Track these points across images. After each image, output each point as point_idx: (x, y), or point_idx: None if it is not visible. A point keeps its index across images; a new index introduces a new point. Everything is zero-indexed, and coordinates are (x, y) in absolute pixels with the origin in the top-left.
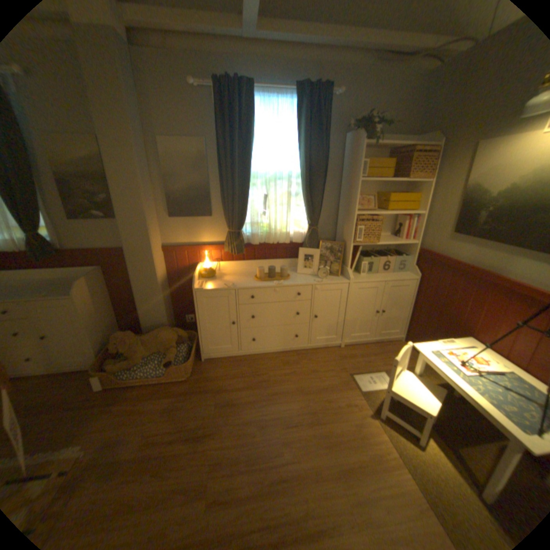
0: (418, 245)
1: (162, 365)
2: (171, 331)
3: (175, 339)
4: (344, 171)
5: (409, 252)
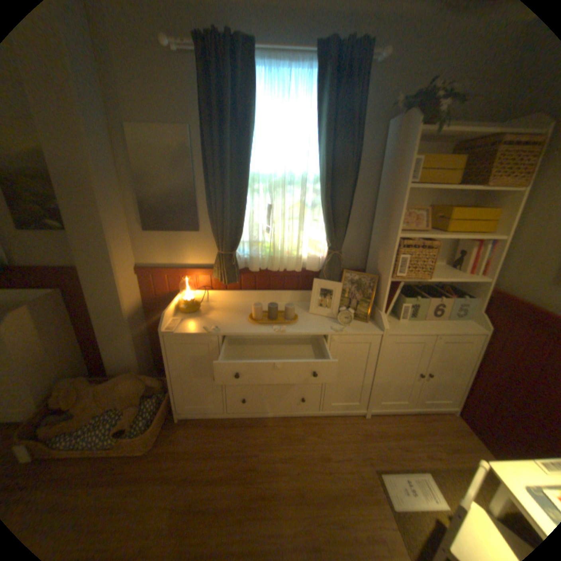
0: (491, 285)
1: (112, 435)
2: (136, 380)
3: (140, 393)
4: (384, 174)
5: (475, 292)
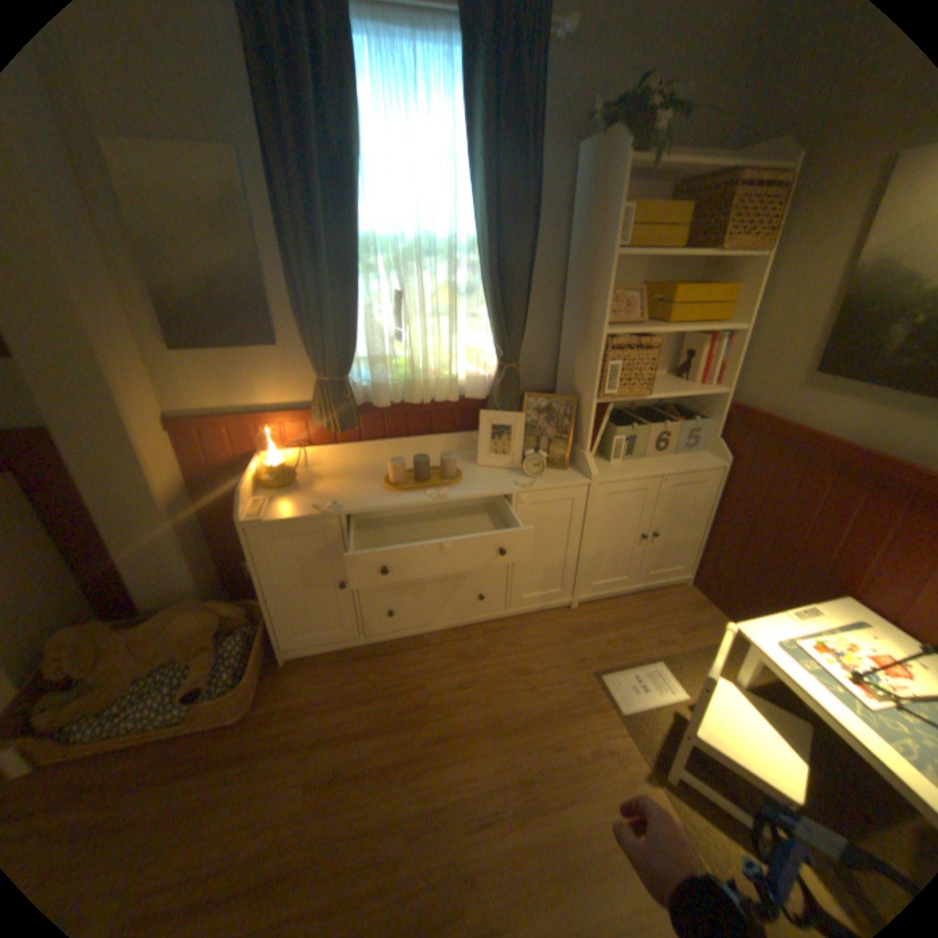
0: (728, 397)
1: (180, 700)
2: (202, 610)
3: (213, 629)
4: (574, 234)
5: (706, 411)
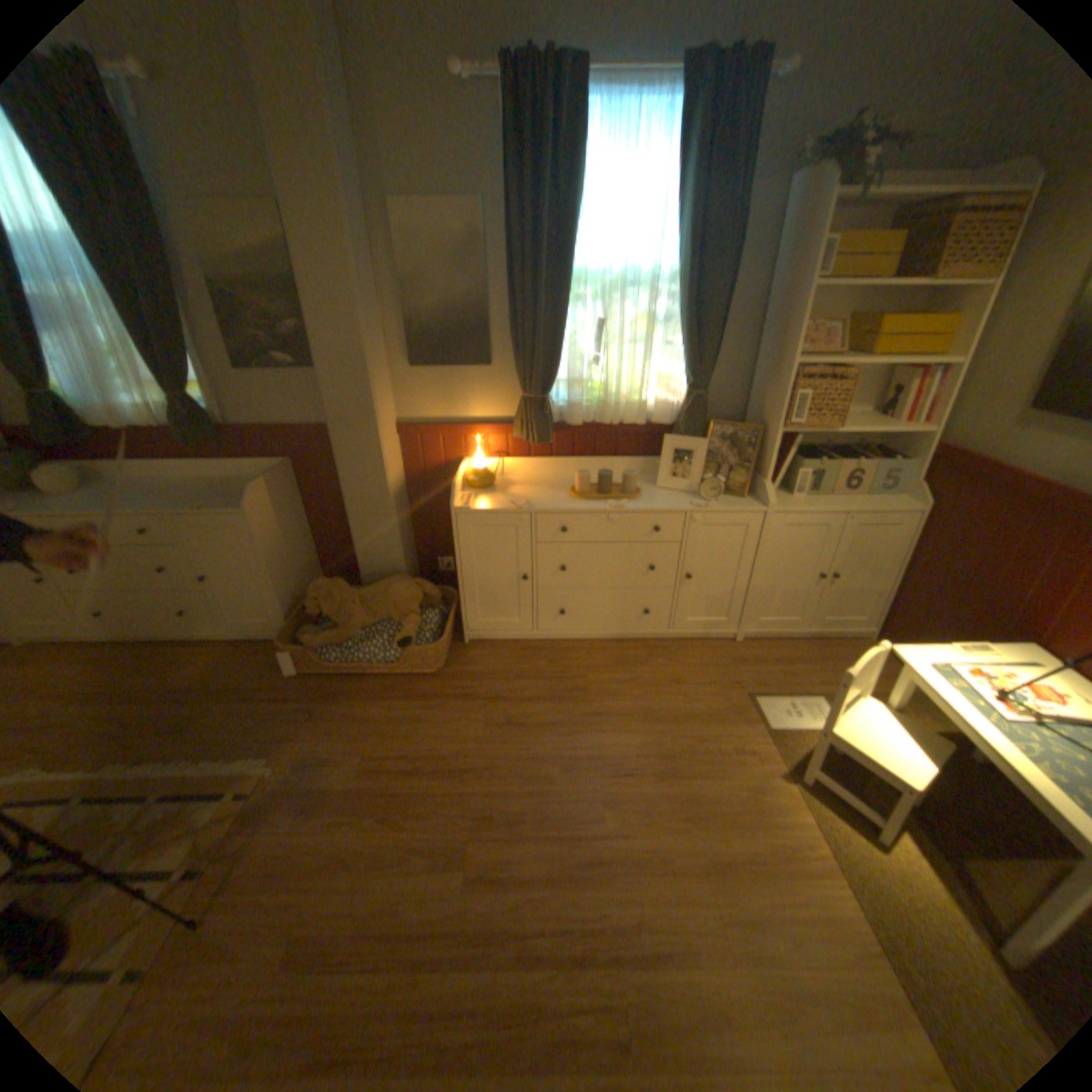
0: (935, 436)
1: (396, 644)
2: (411, 584)
3: (418, 600)
4: (778, 265)
5: (911, 452)
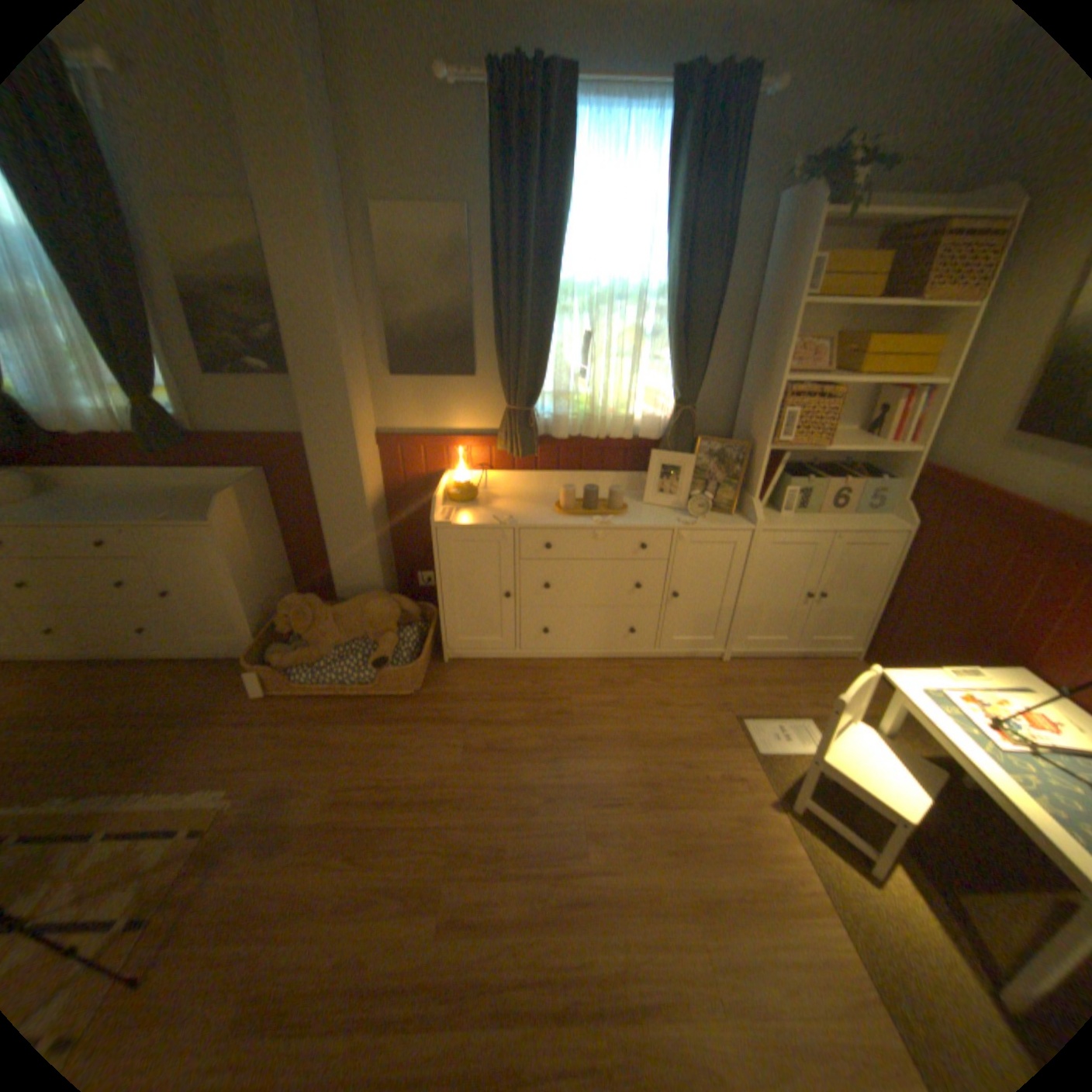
0: (921, 456)
1: (371, 664)
2: (389, 600)
3: (396, 617)
4: (766, 282)
5: (897, 471)
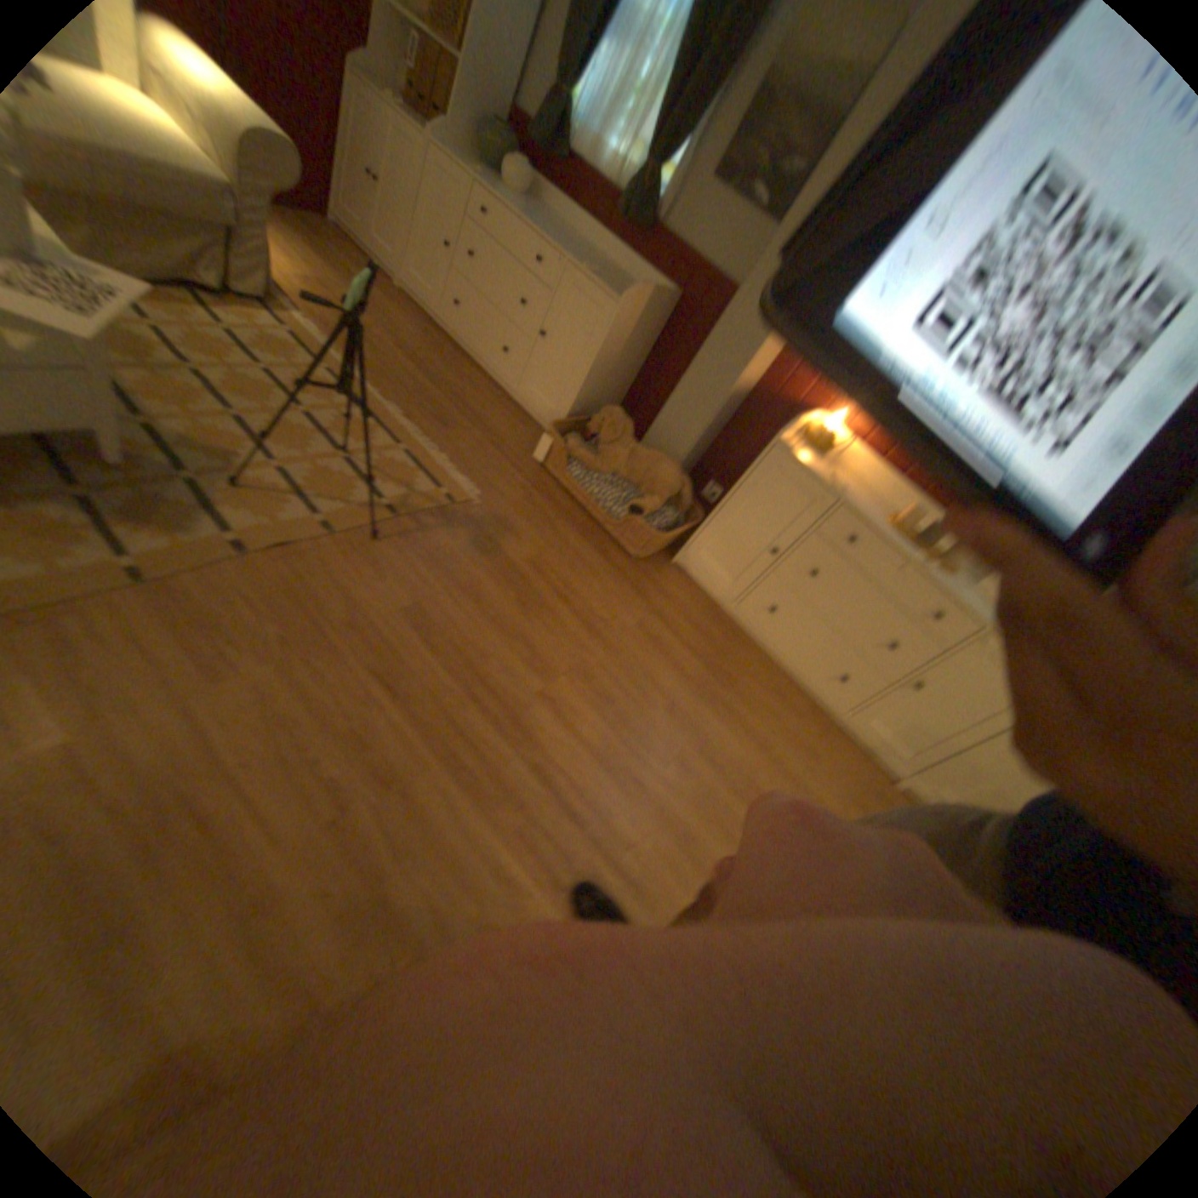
0: None
1: (630, 506)
2: (680, 476)
3: (672, 494)
4: None
5: None
